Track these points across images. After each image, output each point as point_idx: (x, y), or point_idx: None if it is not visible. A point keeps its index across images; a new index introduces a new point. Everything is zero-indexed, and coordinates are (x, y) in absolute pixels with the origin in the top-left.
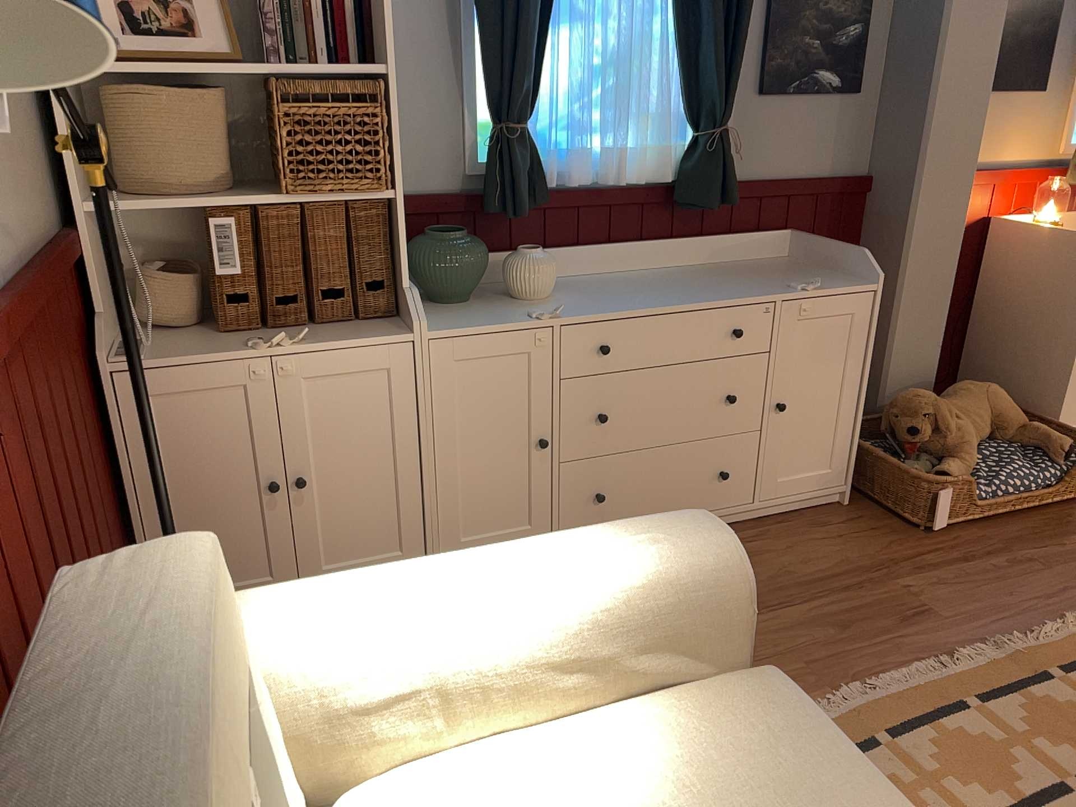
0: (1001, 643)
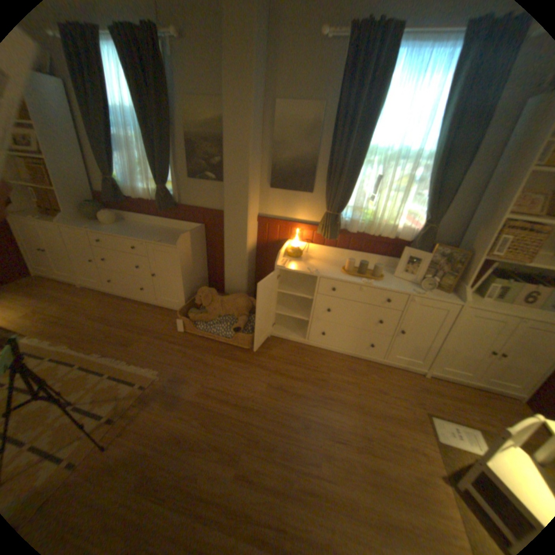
0: (117, 363)
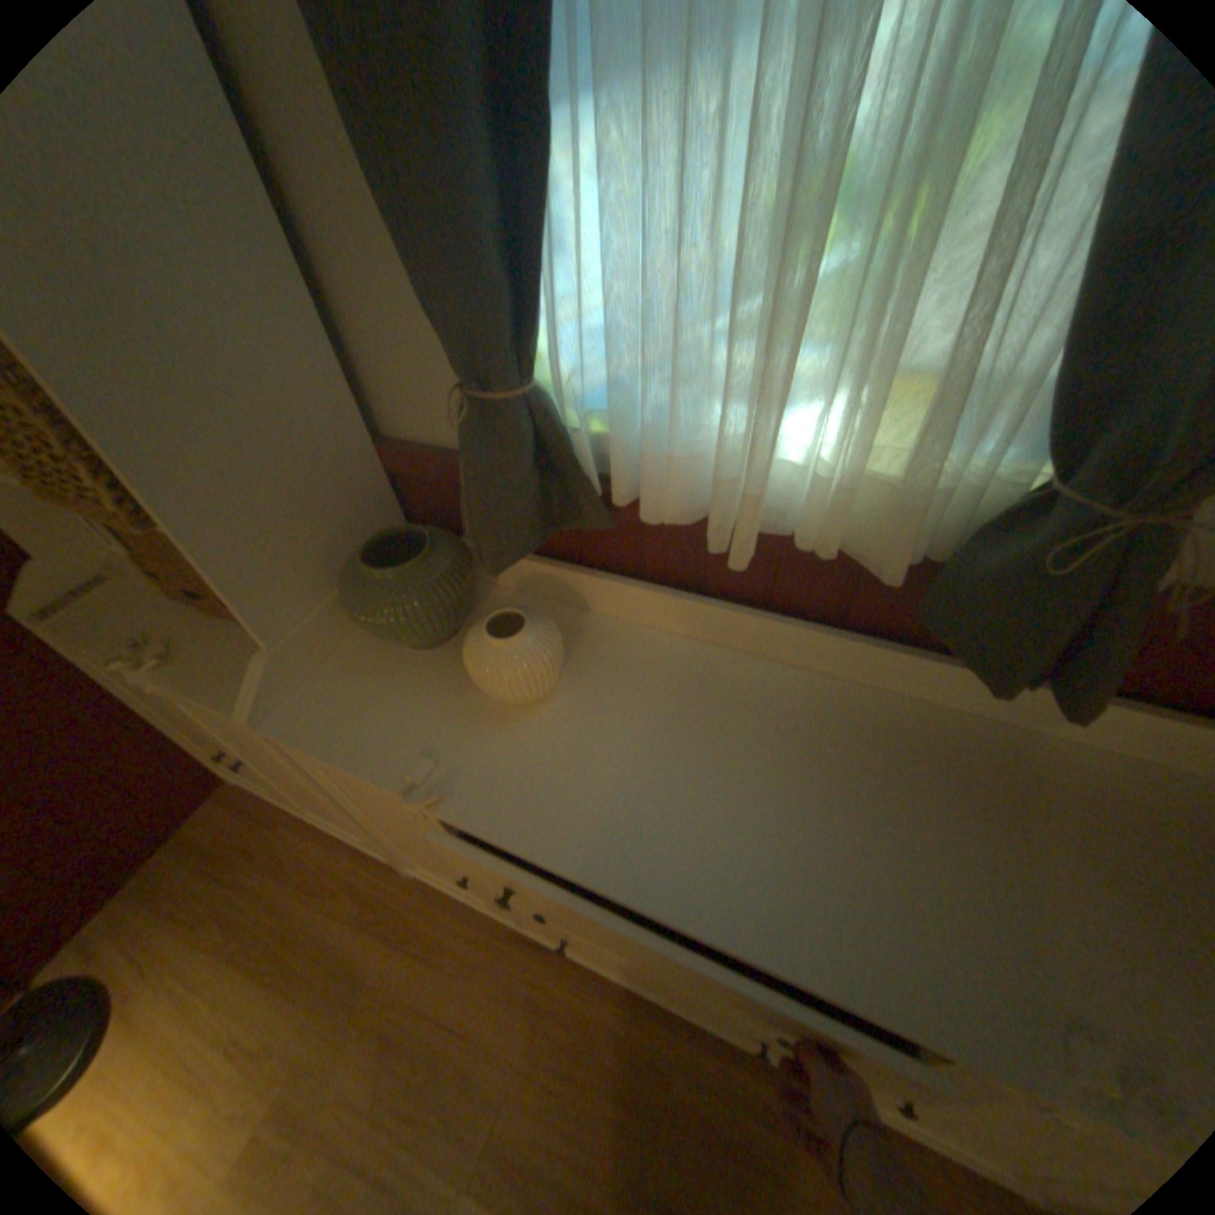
0: None
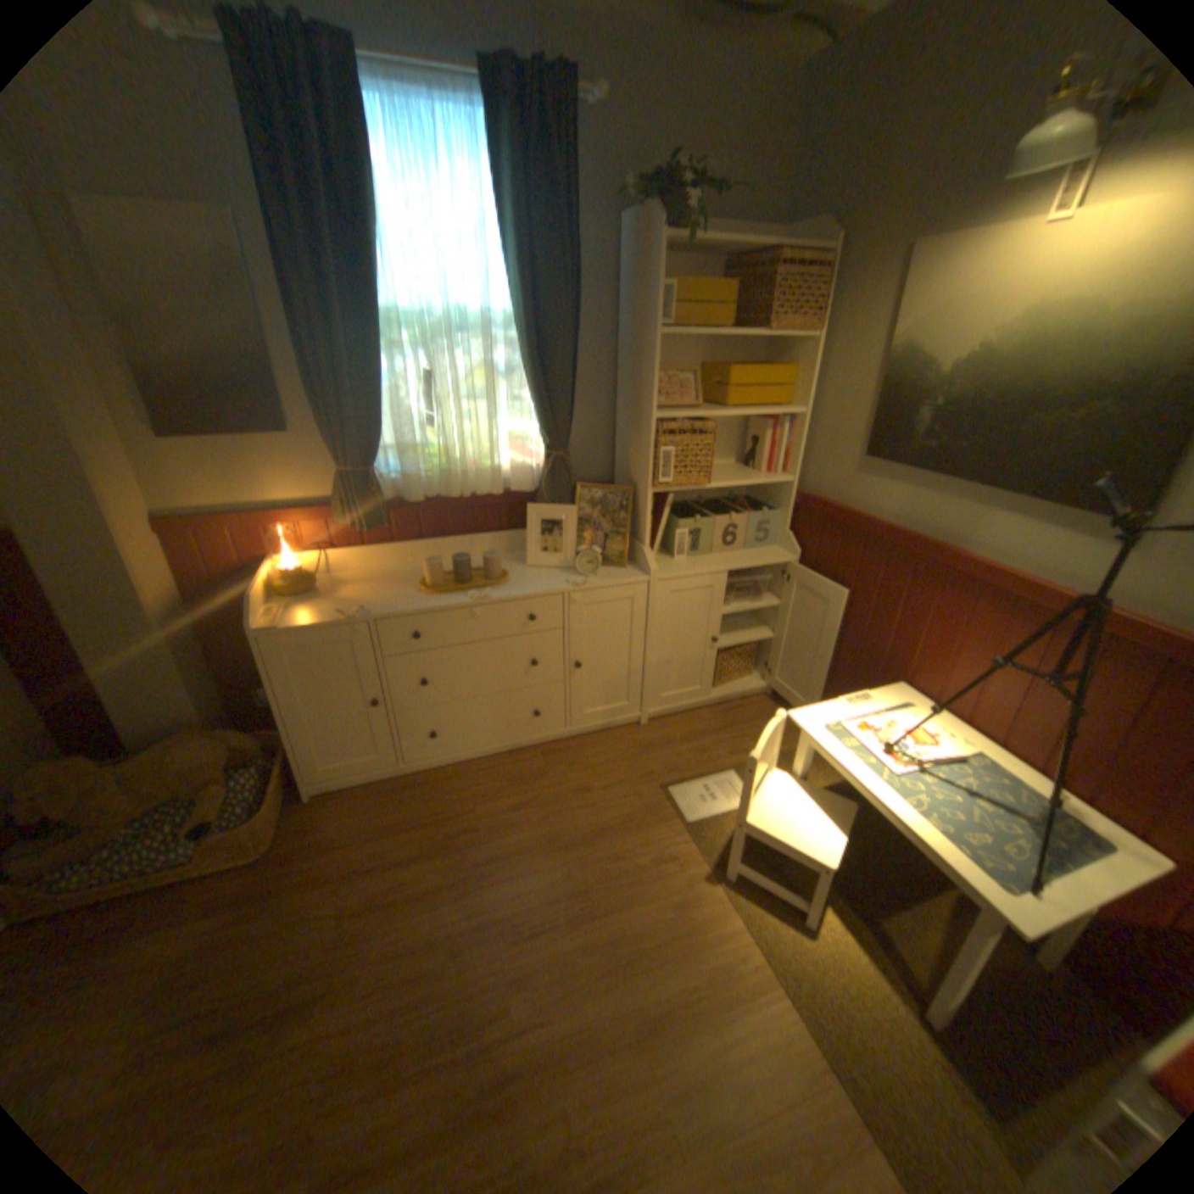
0: None
